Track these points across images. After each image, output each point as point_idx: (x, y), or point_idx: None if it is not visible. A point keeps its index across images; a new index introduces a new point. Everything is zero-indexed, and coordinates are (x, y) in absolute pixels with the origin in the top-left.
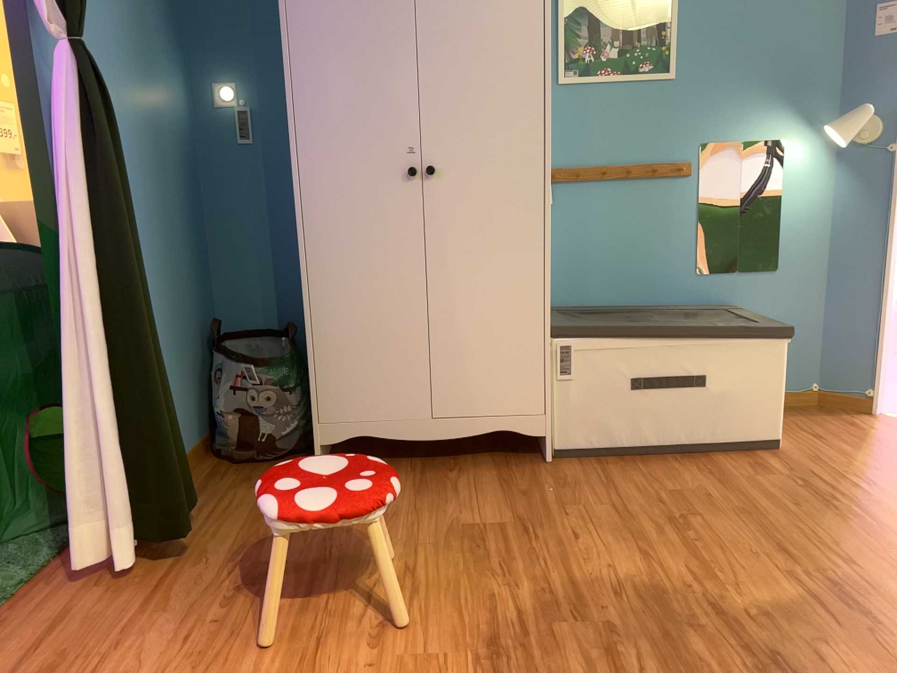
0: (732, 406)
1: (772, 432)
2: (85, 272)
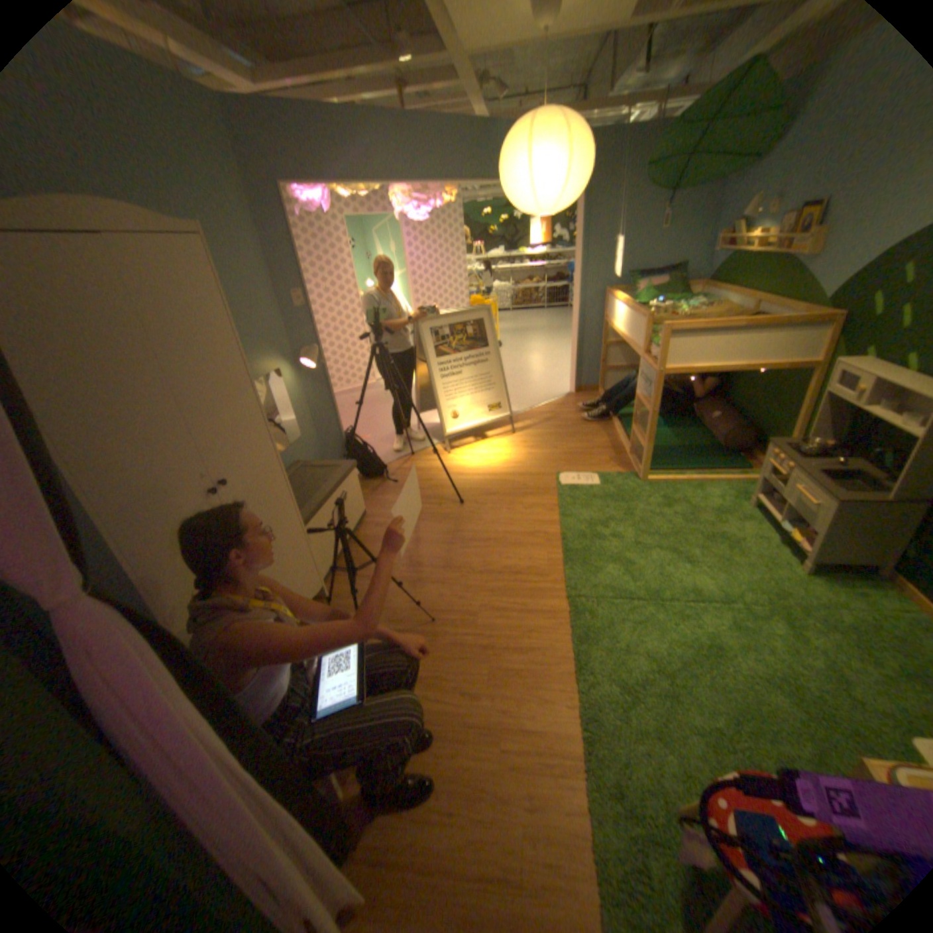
0: (353, 509)
1: (363, 509)
2: (236, 776)
